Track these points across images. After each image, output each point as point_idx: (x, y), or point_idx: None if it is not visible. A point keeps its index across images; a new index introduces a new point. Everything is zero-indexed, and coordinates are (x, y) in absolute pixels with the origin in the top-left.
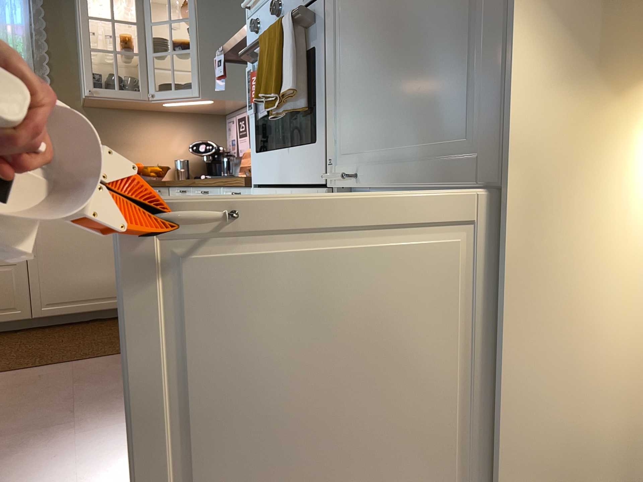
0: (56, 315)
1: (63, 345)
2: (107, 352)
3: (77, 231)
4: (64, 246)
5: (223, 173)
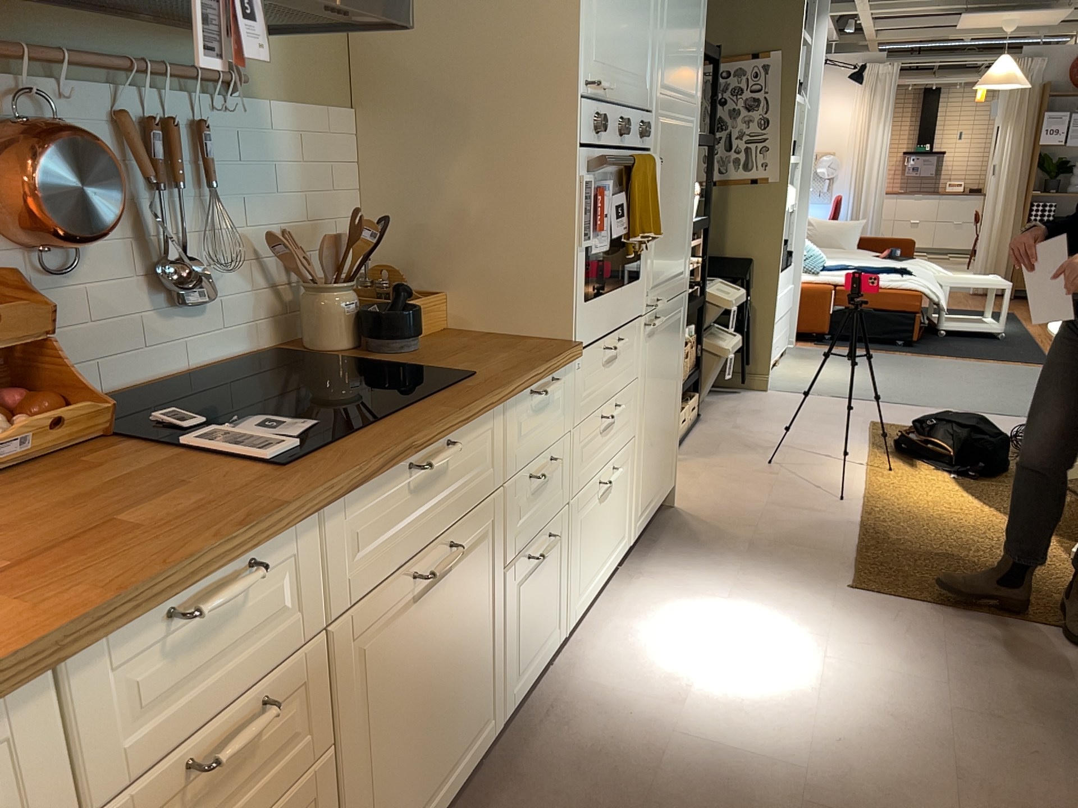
0: None
1: None
2: None
3: None
4: None
5: None
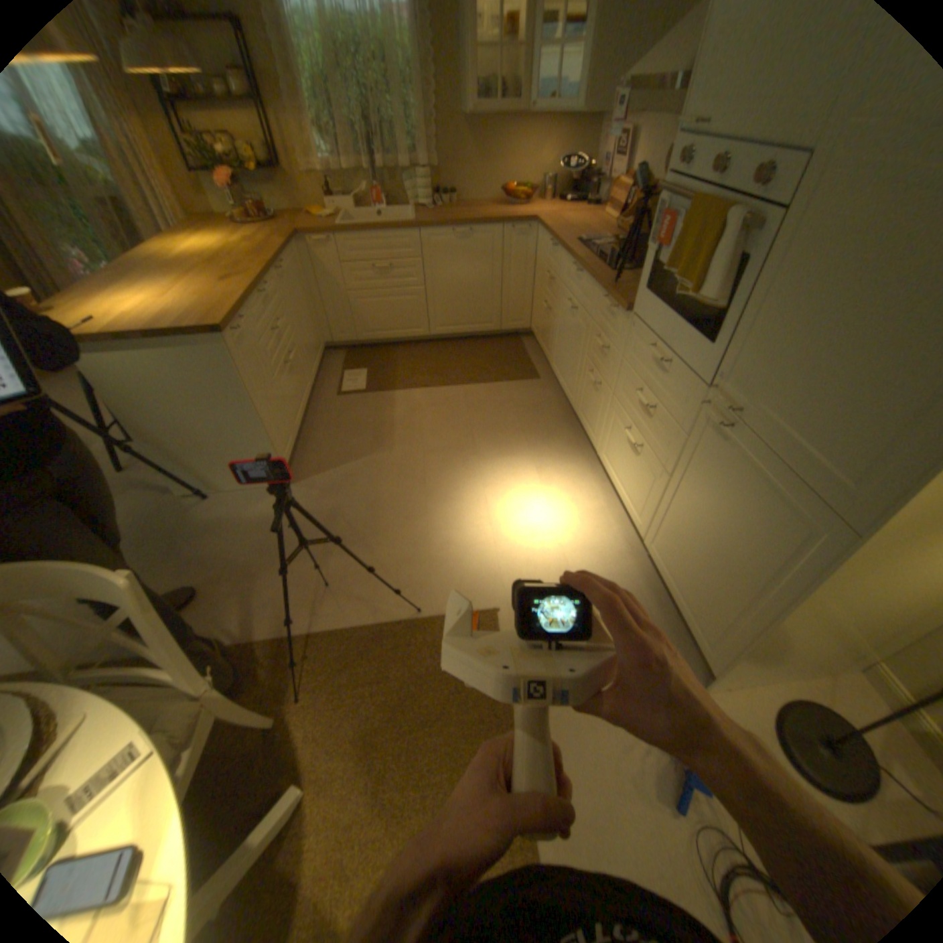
0: (444, 335)
1: (452, 364)
2: (483, 379)
3: (460, 267)
4: (450, 281)
5: (588, 191)
